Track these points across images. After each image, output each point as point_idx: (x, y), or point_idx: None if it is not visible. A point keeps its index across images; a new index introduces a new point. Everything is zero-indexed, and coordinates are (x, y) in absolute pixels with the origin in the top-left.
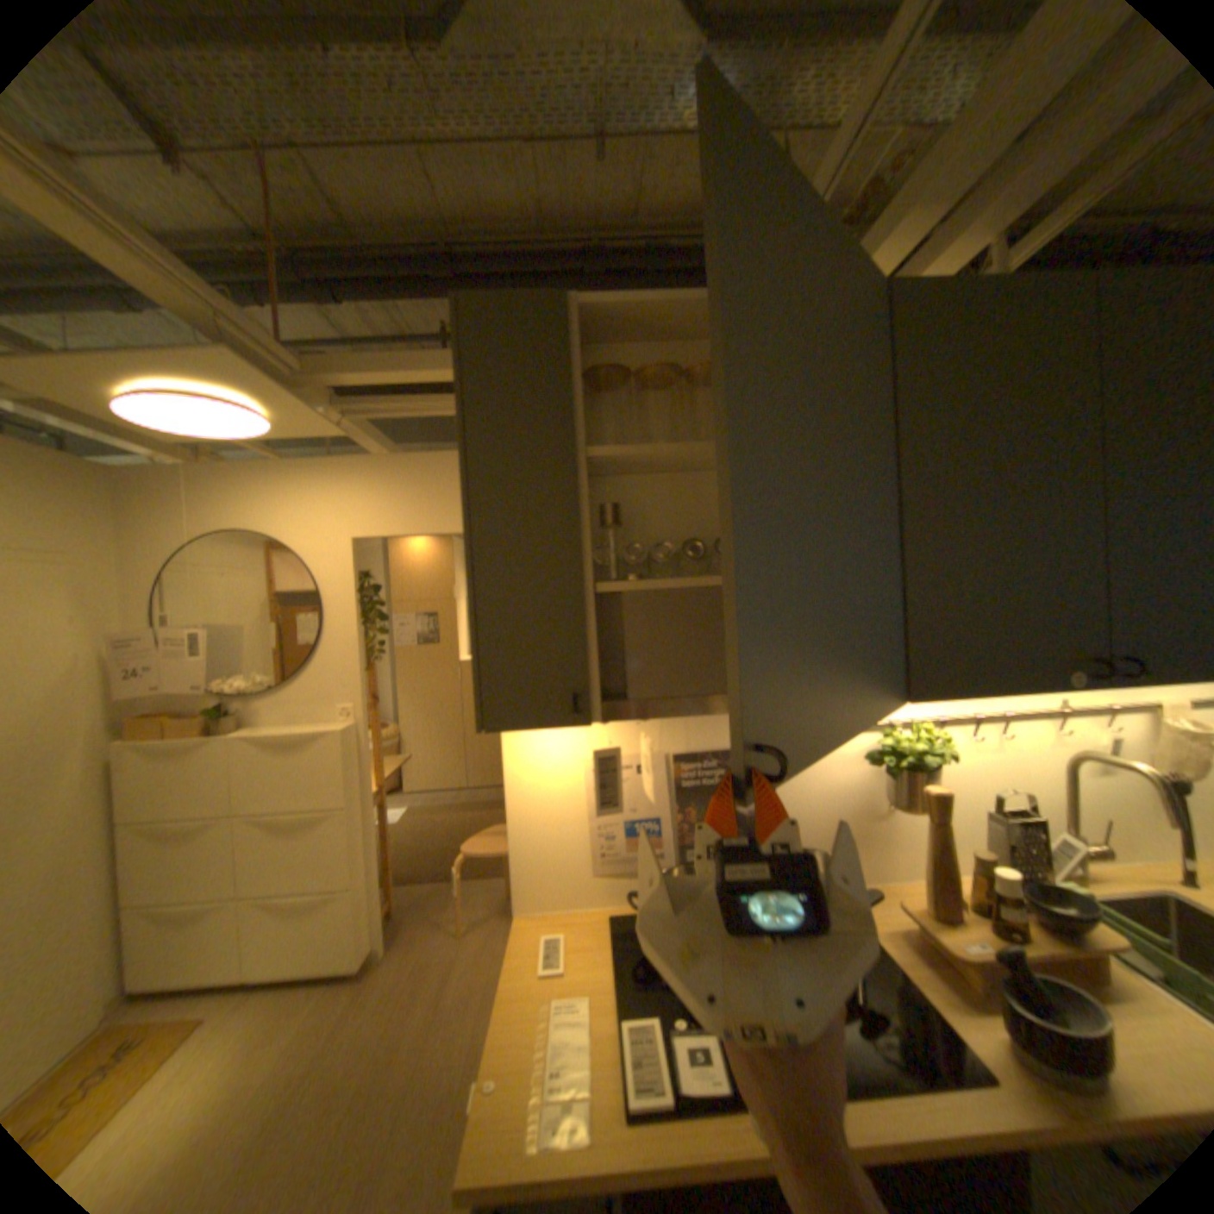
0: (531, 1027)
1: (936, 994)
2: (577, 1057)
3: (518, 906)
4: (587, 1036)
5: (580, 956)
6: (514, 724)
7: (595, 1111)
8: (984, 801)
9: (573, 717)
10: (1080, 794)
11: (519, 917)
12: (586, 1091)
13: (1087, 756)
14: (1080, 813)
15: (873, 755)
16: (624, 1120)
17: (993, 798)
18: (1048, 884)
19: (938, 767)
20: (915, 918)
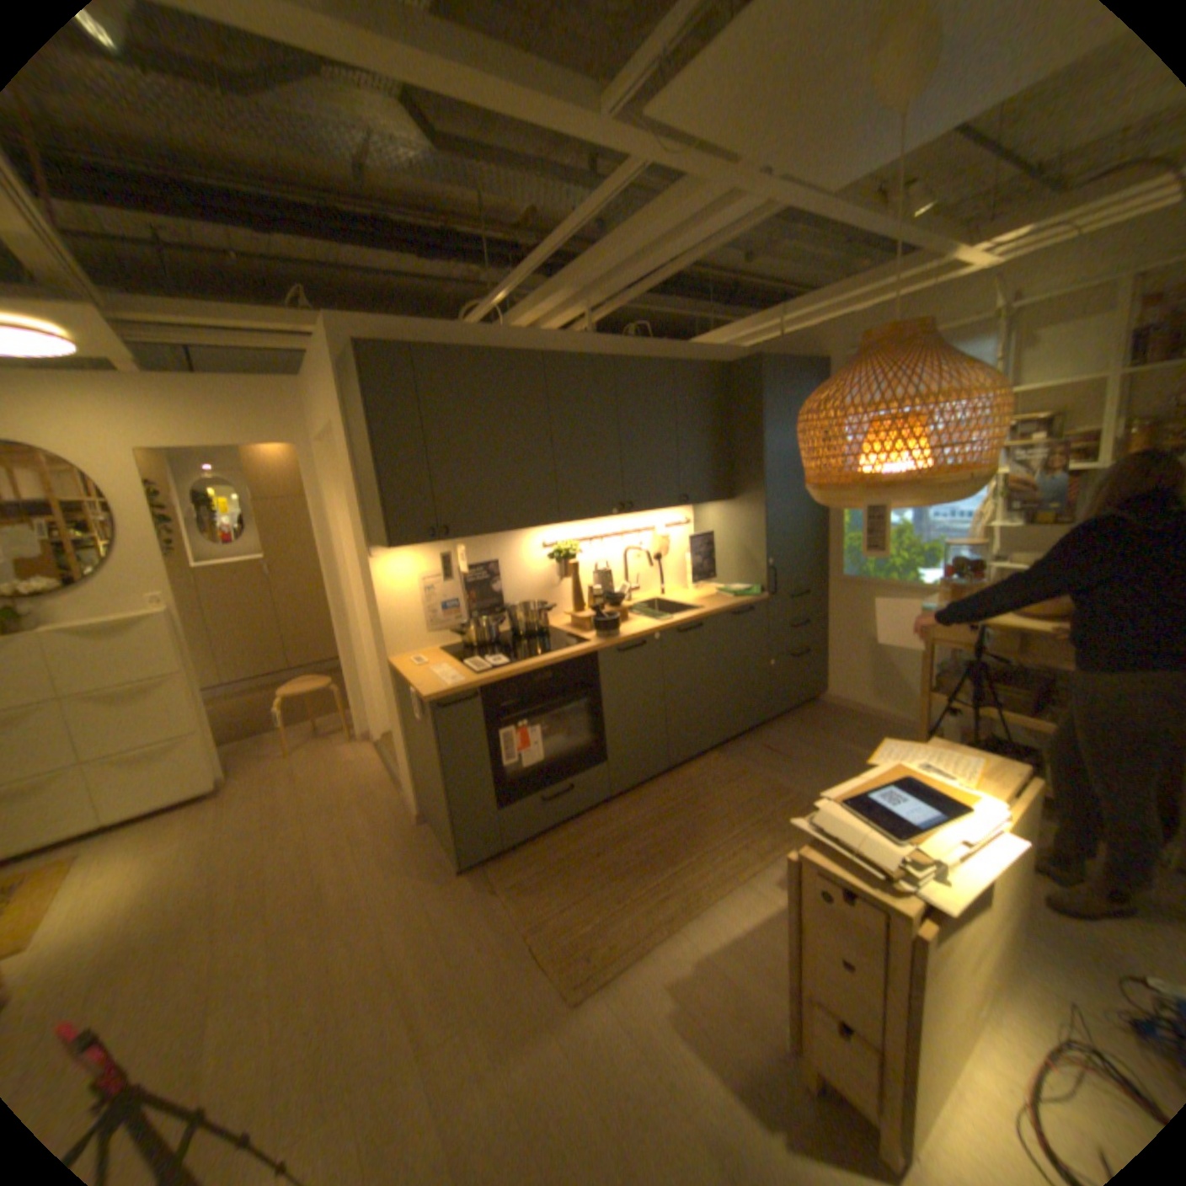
0: (424, 674)
1: (574, 634)
2: (449, 673)
3: (389, 654)
4: (450, 669)
5: (432, 659)
6: (404, 545)
7: (463, 677)
8: (591, 571)
9: (426, 542)
10: (626, 566)
11: (390, 659)
12: (457, 675)
13: (627, 549)
14: (626, 573)
15: (549, 557)
16: (474, 675)
17: (593, 567)
18: (610, 594)
19: (574, 558)
20: (567, 615)
